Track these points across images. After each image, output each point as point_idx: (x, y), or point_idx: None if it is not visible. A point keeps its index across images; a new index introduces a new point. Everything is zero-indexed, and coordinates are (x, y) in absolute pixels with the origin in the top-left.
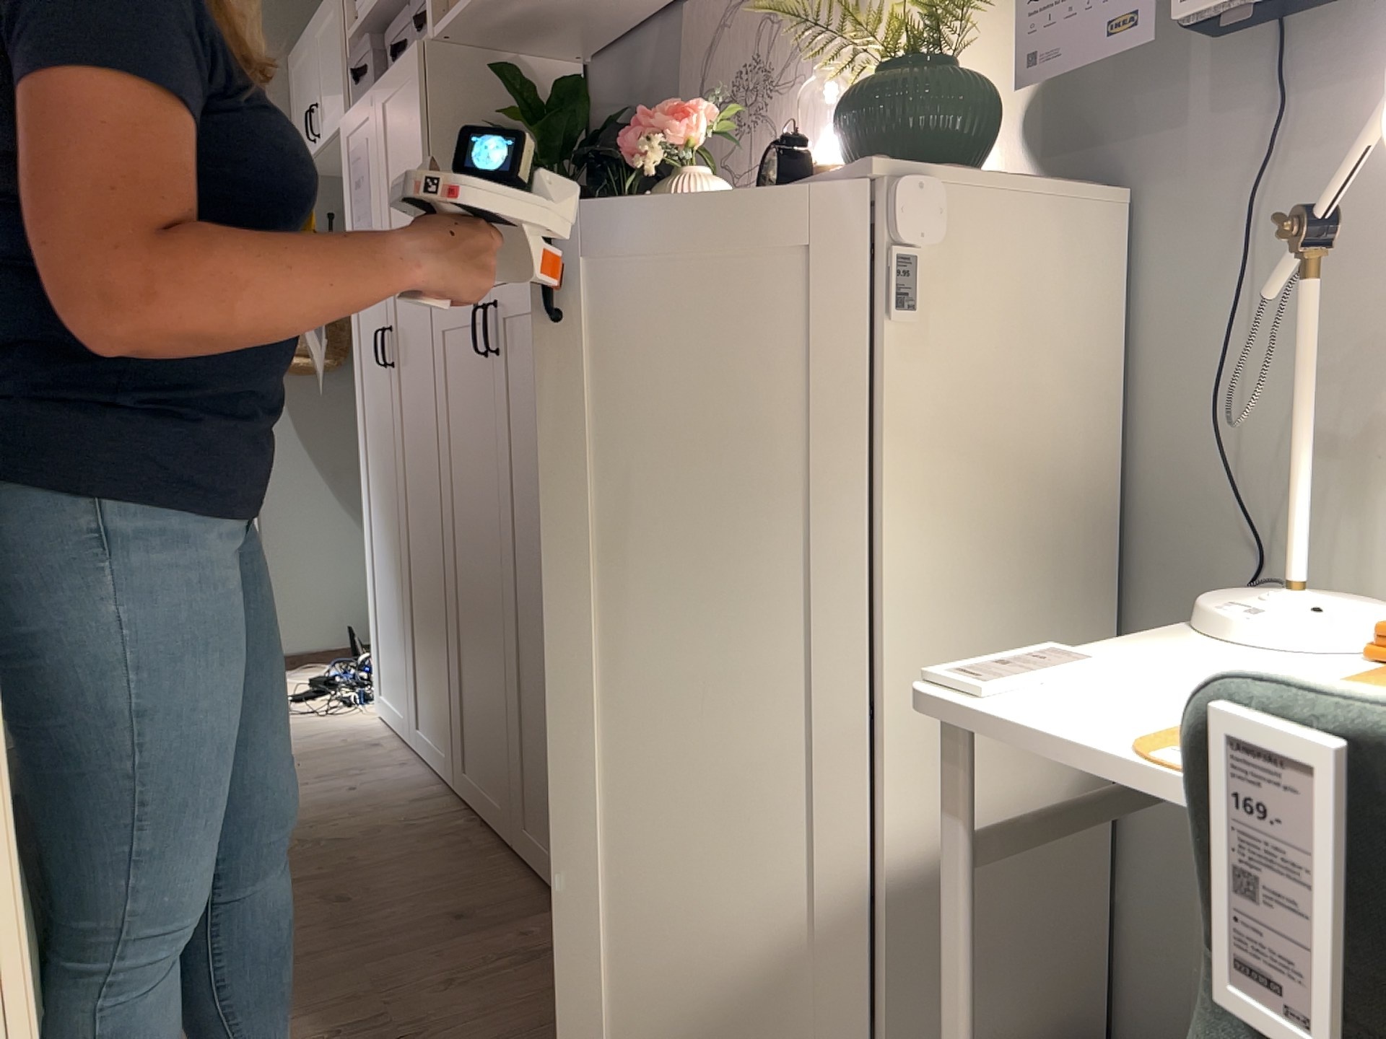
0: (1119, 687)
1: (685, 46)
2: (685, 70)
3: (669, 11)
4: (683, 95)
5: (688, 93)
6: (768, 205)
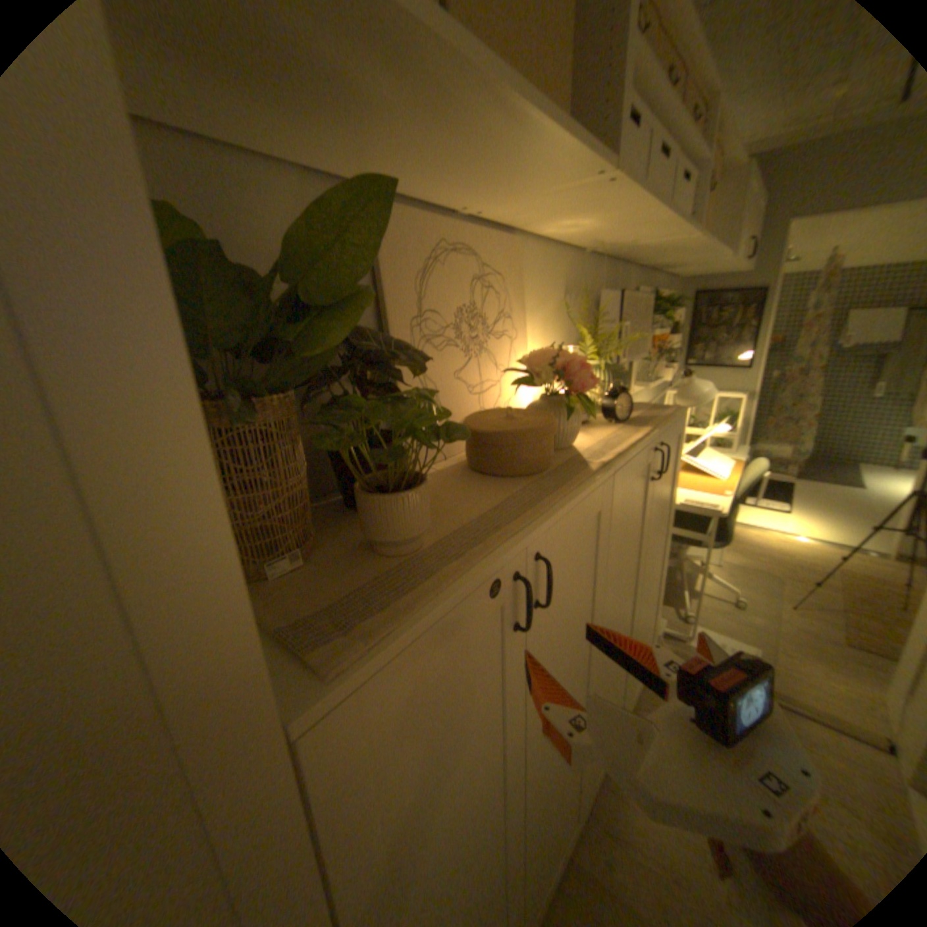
0: (687, 498)
1: (383, 247)
2: (386, 273)
3: (319, 176)
4: (388, 299)
5: (400, 301)
6: (674, 421)
